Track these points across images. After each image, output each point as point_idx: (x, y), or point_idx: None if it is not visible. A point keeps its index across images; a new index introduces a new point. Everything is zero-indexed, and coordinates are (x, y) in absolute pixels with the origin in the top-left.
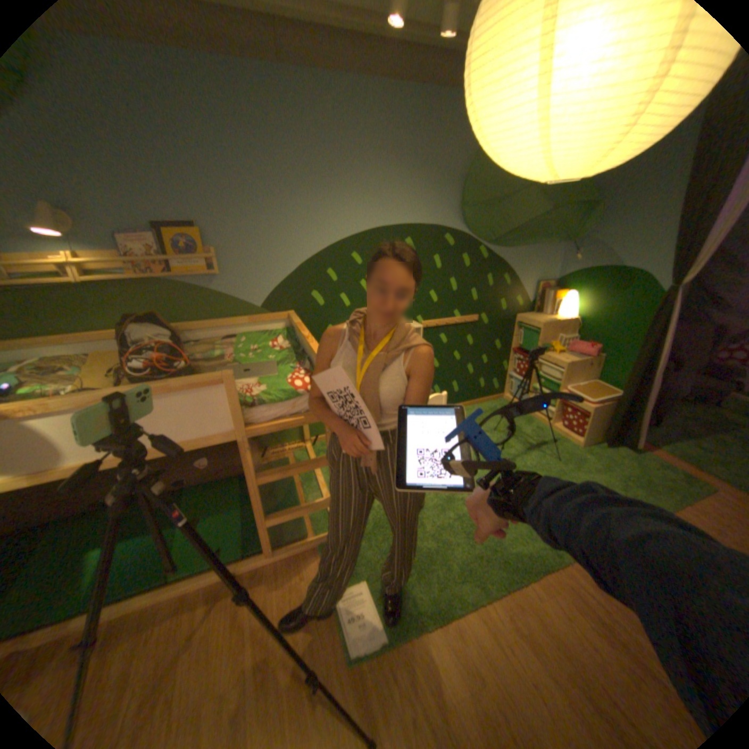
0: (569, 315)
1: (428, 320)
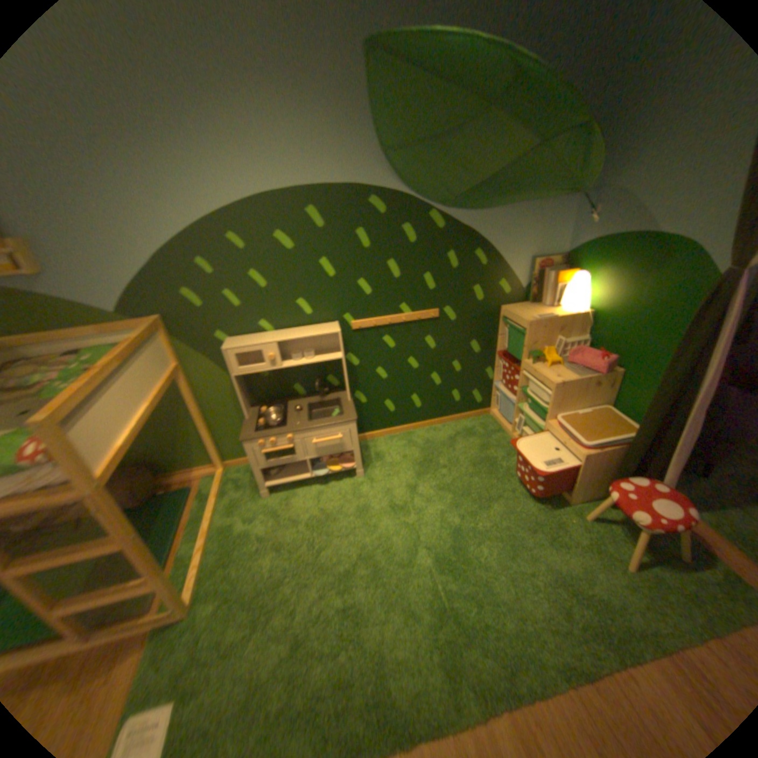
0: (576, 306)
1: (363, 318)
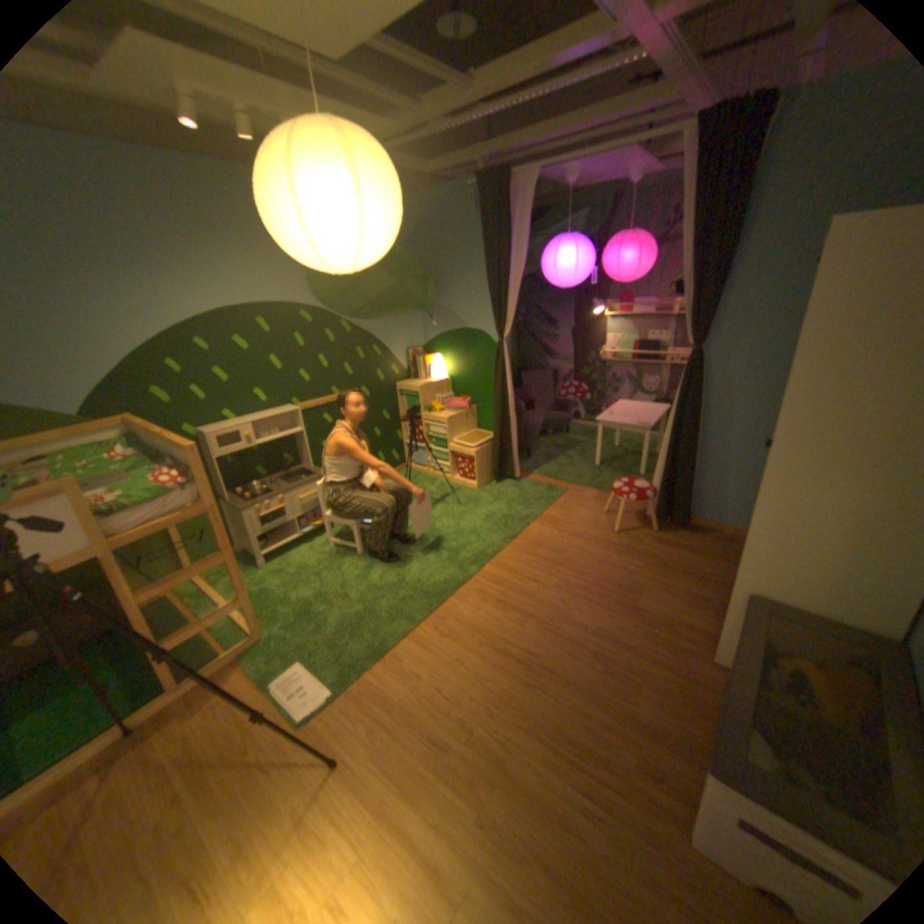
0: (439, 377)
1: (305, 402)
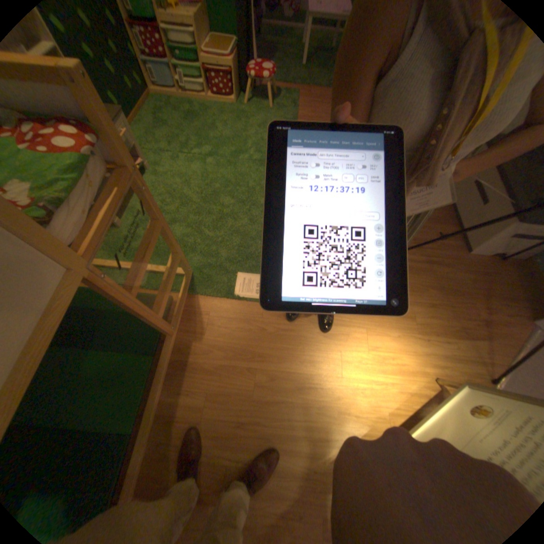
0: None
1: None
